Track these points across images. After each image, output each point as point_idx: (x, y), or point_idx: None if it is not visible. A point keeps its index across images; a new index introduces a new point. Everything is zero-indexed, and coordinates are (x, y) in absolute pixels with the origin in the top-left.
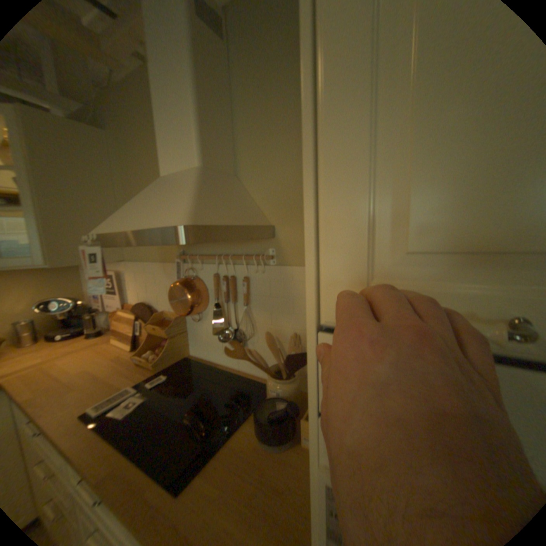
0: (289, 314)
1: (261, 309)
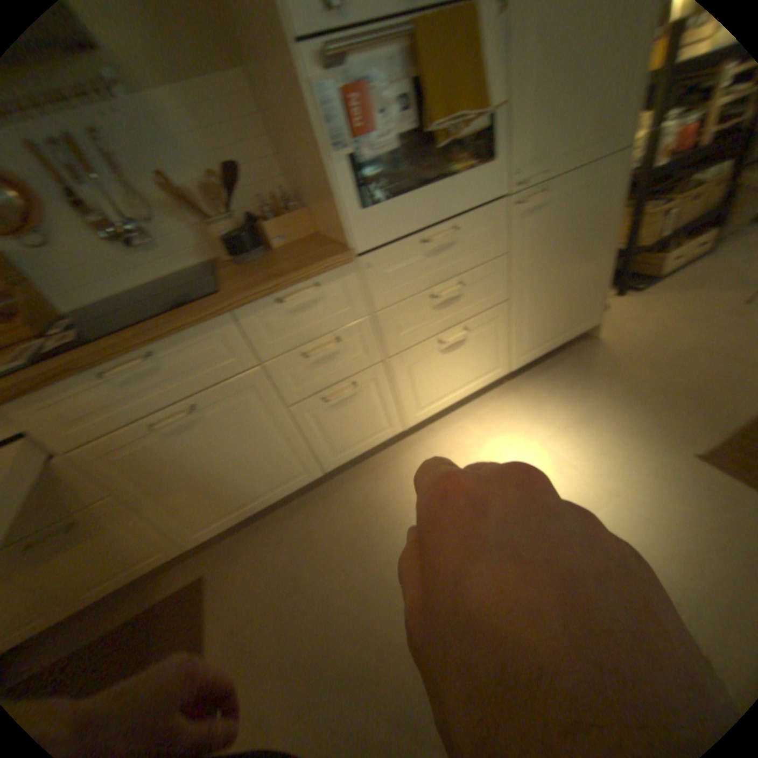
0: (185, 161)
1: (147, 171)
